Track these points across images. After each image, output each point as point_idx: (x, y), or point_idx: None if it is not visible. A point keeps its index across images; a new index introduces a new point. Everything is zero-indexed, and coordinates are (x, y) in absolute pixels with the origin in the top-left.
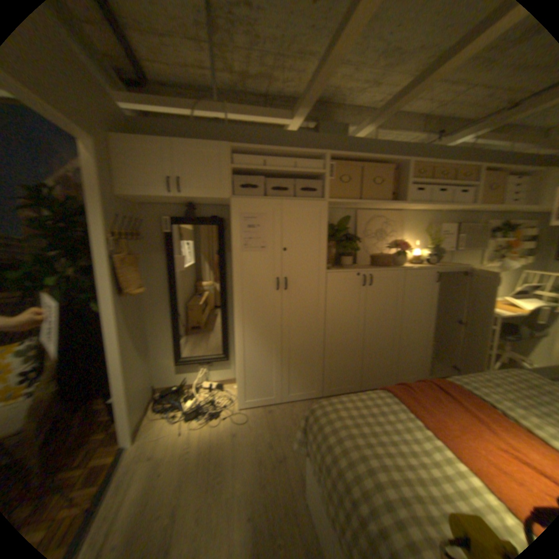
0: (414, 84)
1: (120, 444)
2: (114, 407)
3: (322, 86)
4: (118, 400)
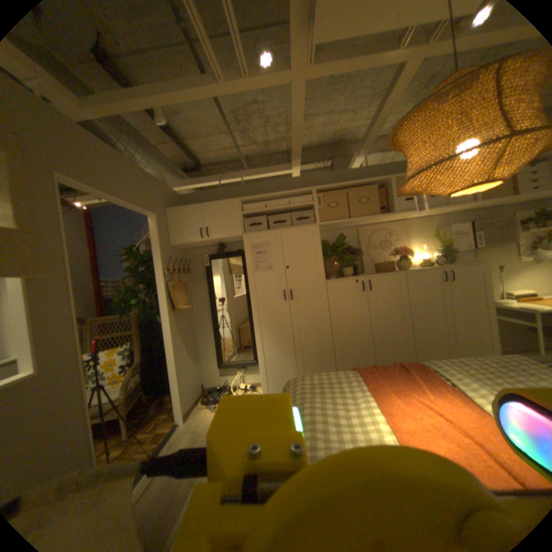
0: (373, 121)
1: (175, 419)
2: (171, 389)
3: (298, 143)
4: (173, 384)
